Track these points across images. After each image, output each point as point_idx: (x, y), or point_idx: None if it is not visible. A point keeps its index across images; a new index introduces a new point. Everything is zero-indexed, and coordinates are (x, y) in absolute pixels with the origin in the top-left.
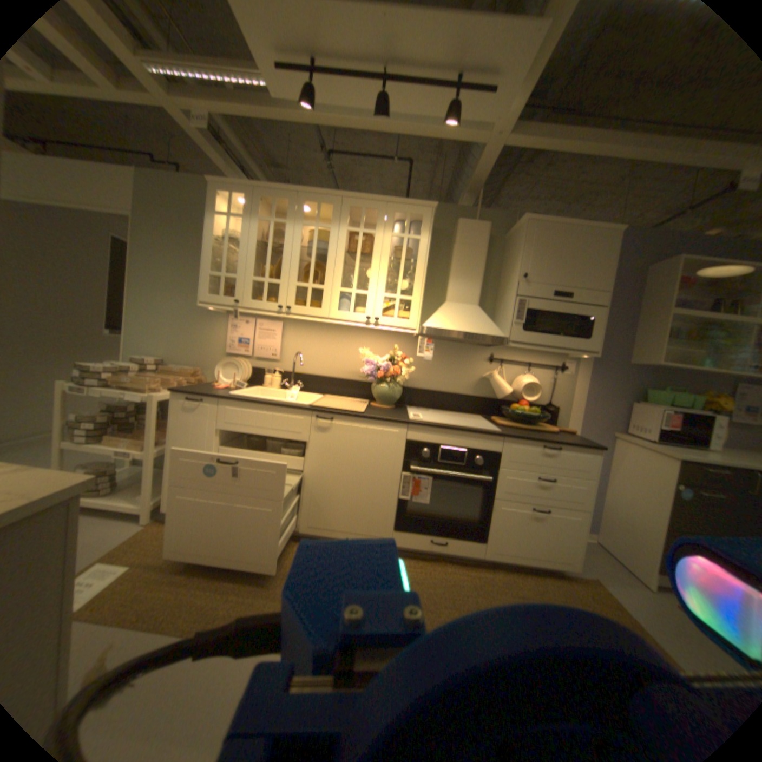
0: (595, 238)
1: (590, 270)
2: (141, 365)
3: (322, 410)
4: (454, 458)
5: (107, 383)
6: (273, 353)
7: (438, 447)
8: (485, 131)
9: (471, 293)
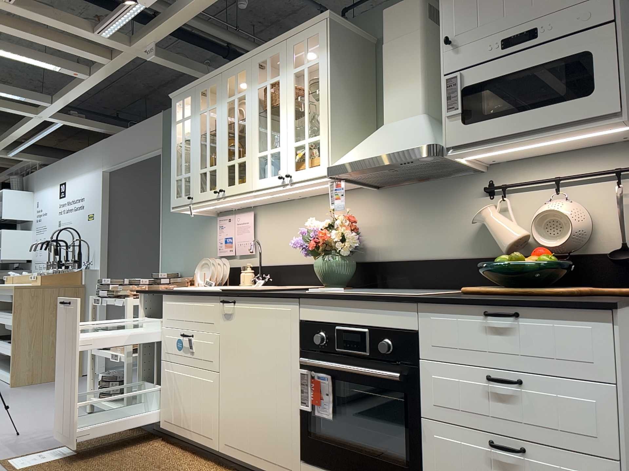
0: None
1: None
2: (159, 279)
3: (225, 293)
4: (356, 344)
5: (116, 294)
6: (248, 247)
7: (336, 328)
8: None
9: (410, 99)
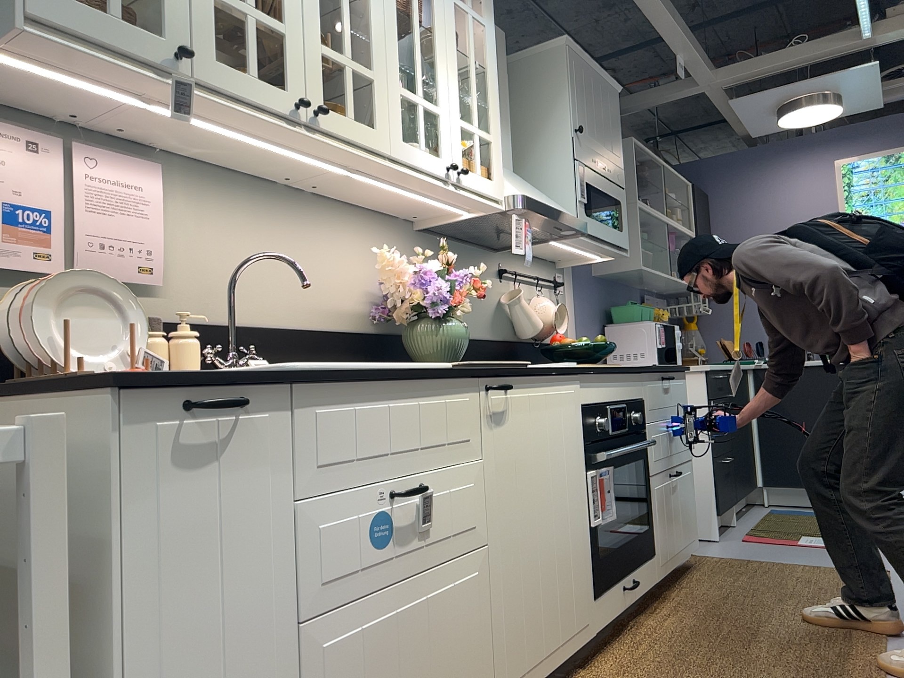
0: (609, 97)
1: (612, 137)
2: None
3: (496, 370)
4: (619, 422)
5: None
6: (144, 263)
7: (606, 408)
8: None
9: (507, 149)
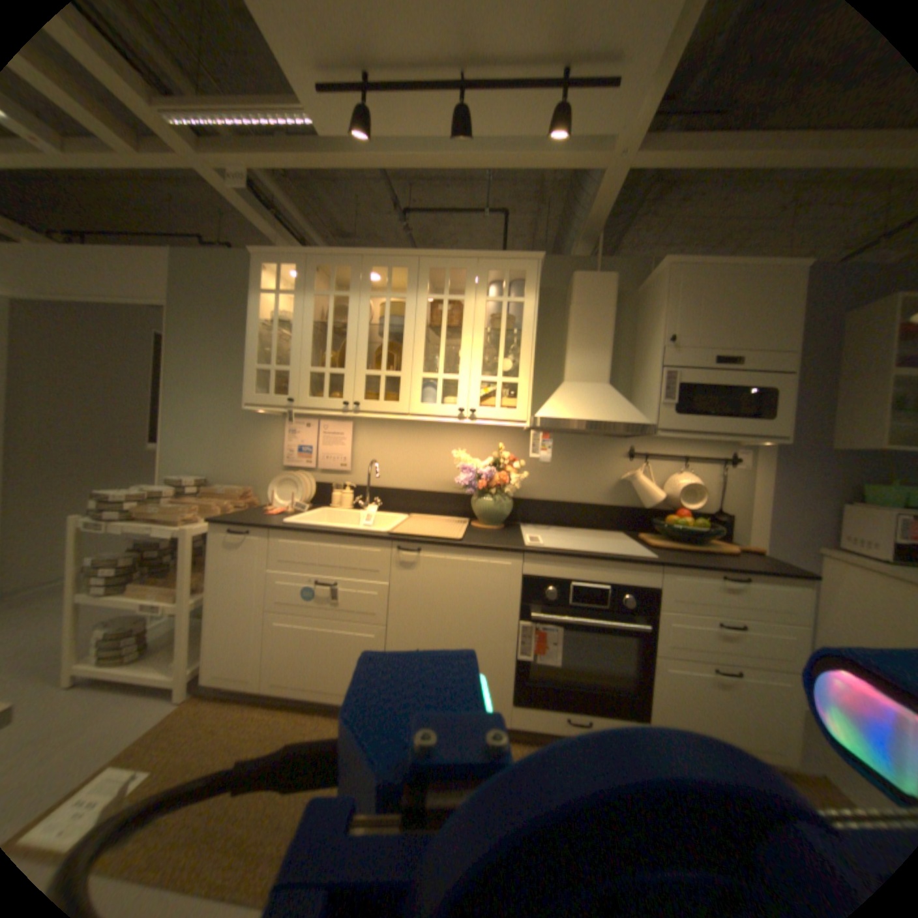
0: (769, 281)
1: (765, 324)
2: (178, 488)
3: (405, 539)
4: (592, 599)
5: (131, 516)
6: (342, 463)
7: (568, 584)
8: (603, 152)
9: (597, 367)
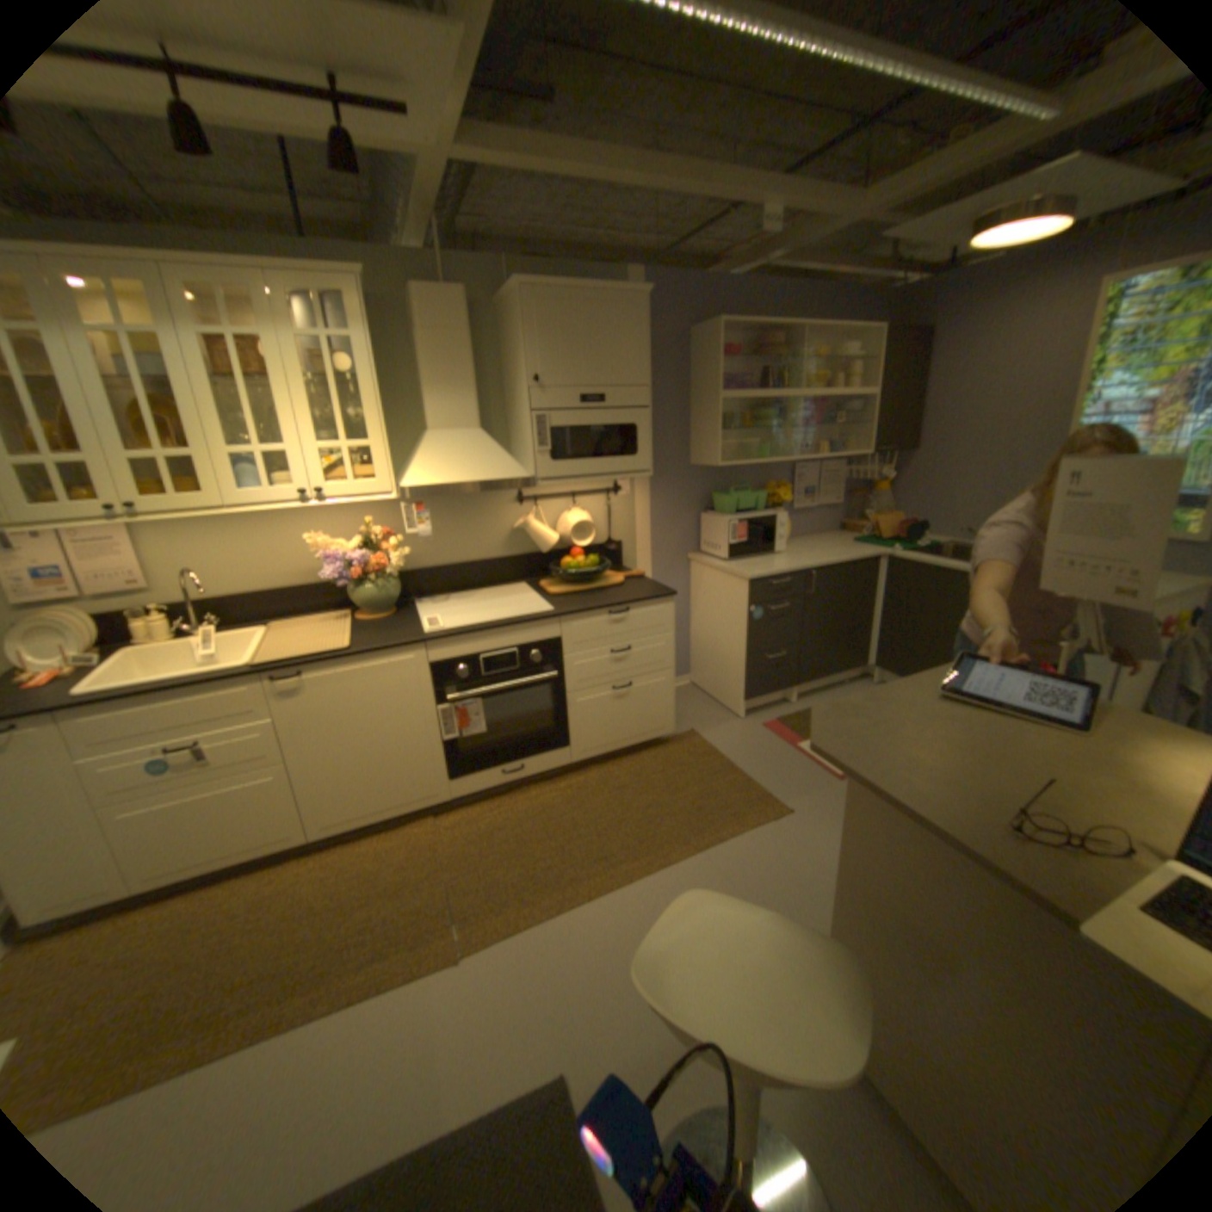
0: (618, 311)
1: (620, 359)
2: None
3: (280, 669)
4: (504, 666)
5: None
6: (130, 581)
7: (479, 660)
8: (411, 142)
9: (465, 412)
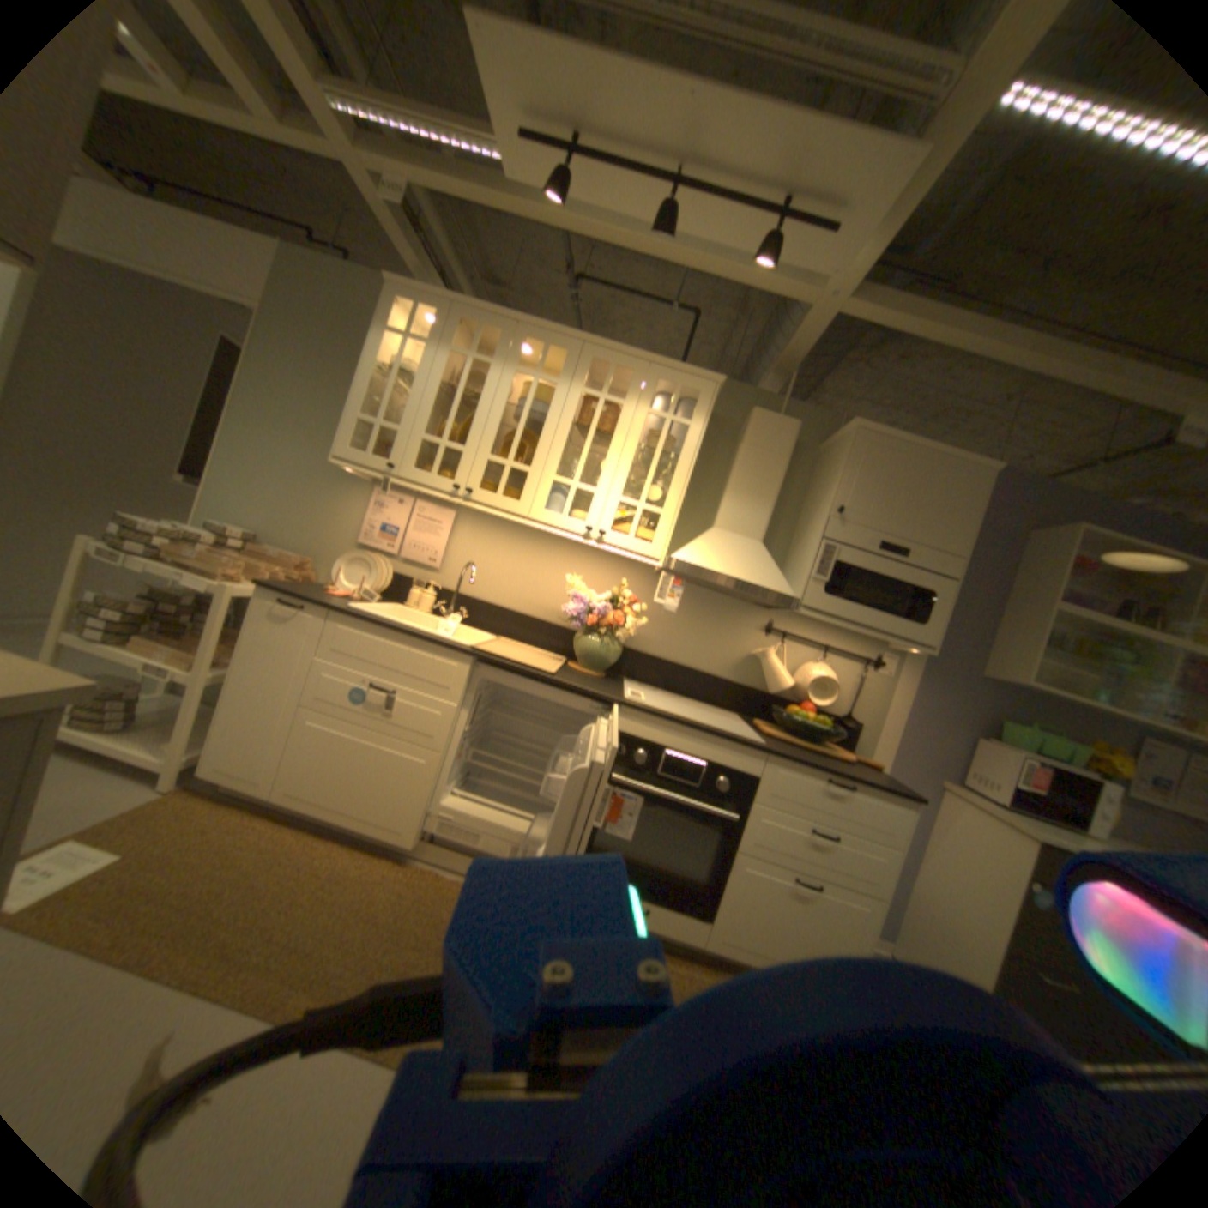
0: (954, 475)
1: (940, 520)
2: (220, 538)
3: (489, 659)
4: (683, 775)
5: (159, 555)
6: (431, 558)
7: (661, 752)
8: (813, 288)
9: (754, 522)
